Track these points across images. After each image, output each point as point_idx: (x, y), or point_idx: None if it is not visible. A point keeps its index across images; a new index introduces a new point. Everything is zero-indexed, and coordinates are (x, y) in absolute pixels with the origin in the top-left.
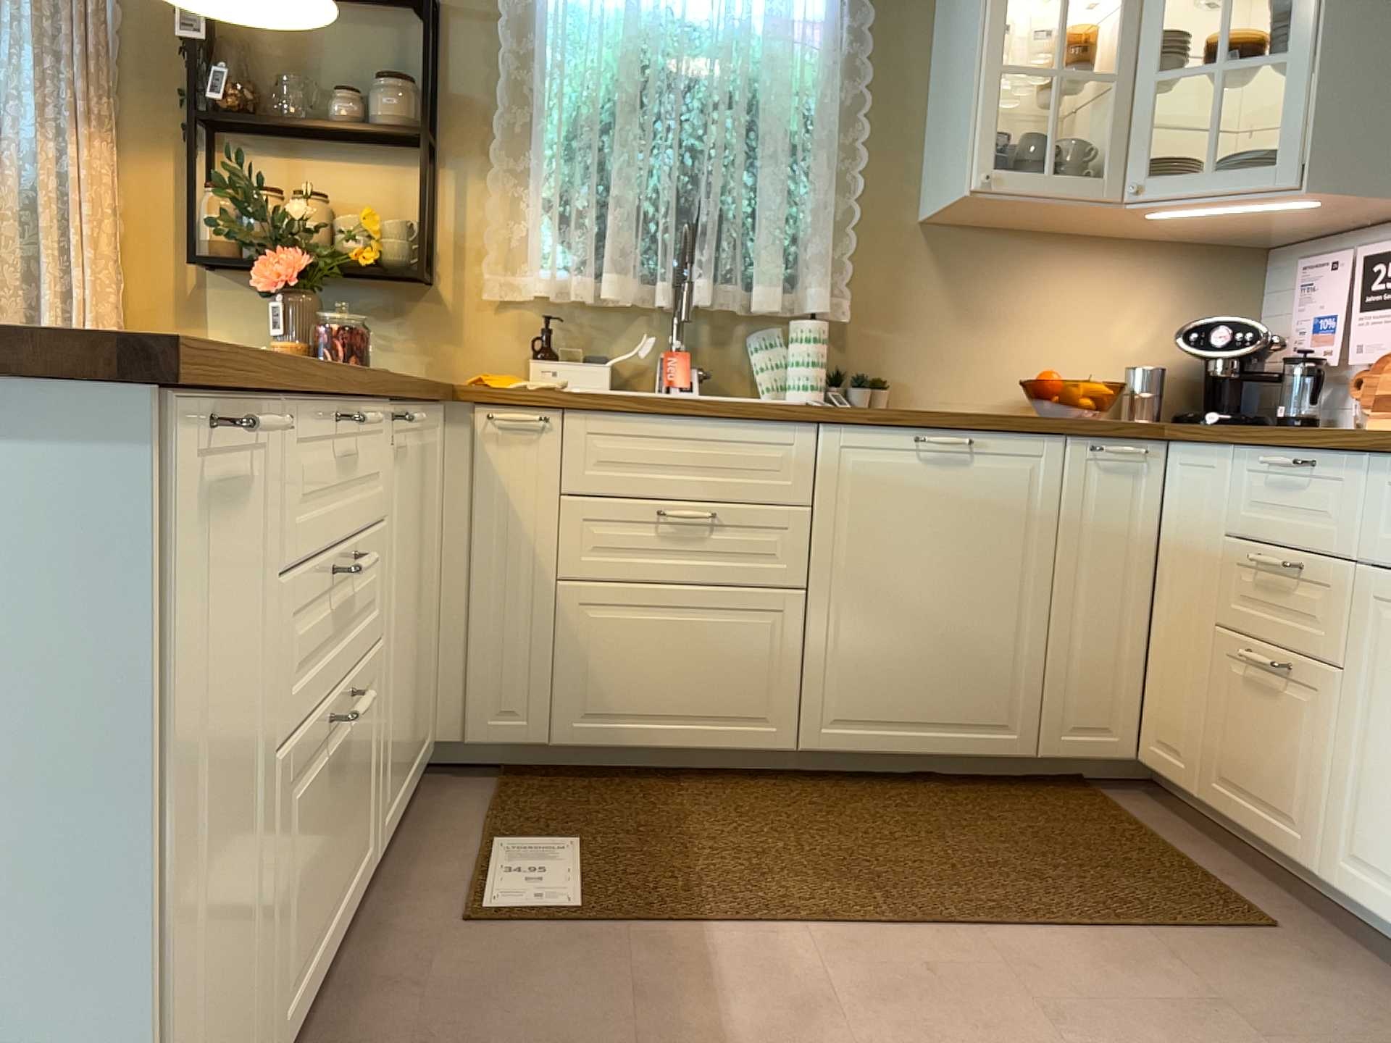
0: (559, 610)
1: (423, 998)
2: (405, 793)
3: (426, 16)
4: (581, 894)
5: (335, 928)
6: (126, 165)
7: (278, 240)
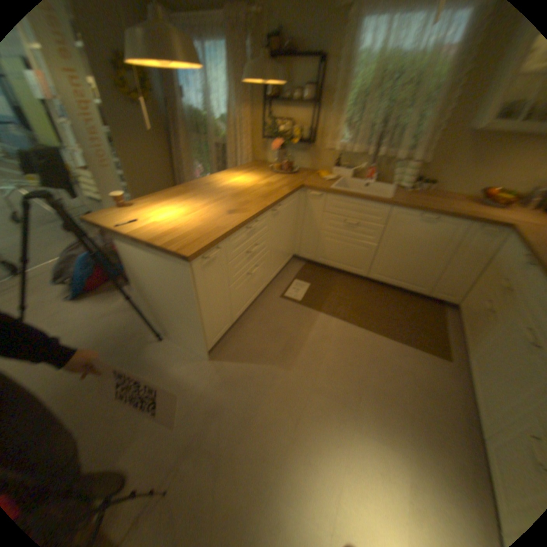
0: (320, 236)
1: (268, 309)
2: (280, 268)
3: (322, 57)
4: (303, 297)
5: (255, 296)
6: (253, 109)
7: (278, 135)
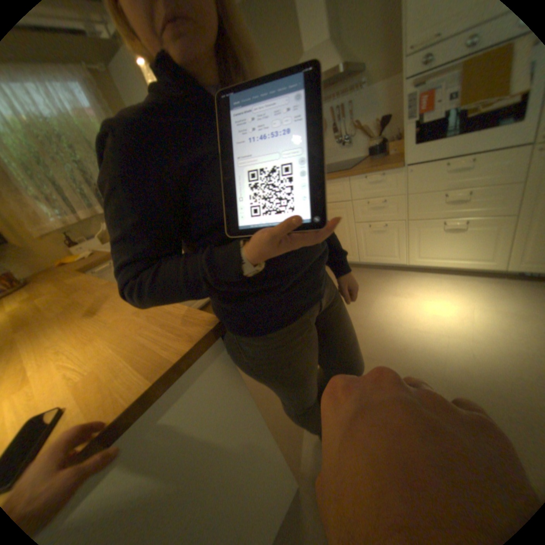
0: None
1: None
2: None
3: None
4: None
5: None
6: None
7: None
